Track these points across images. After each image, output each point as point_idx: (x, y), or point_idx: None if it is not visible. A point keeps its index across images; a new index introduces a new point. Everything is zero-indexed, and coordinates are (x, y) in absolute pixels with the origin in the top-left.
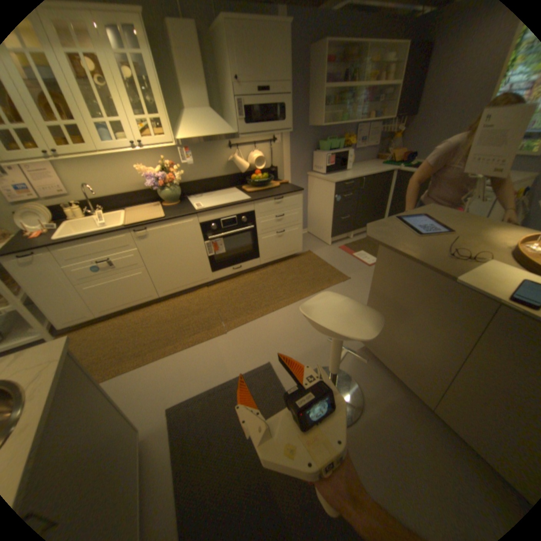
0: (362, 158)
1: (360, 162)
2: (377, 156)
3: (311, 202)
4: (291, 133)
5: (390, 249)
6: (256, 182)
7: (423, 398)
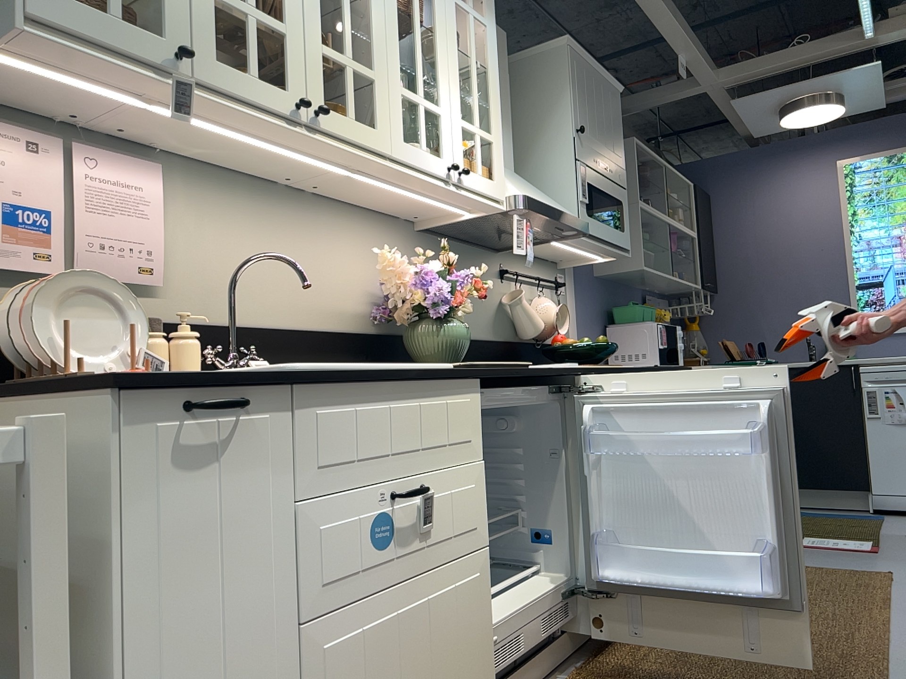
0: None
1: None
2: None
3: None
4: (579, 282)
5: None
6: (586, 352)
7: None
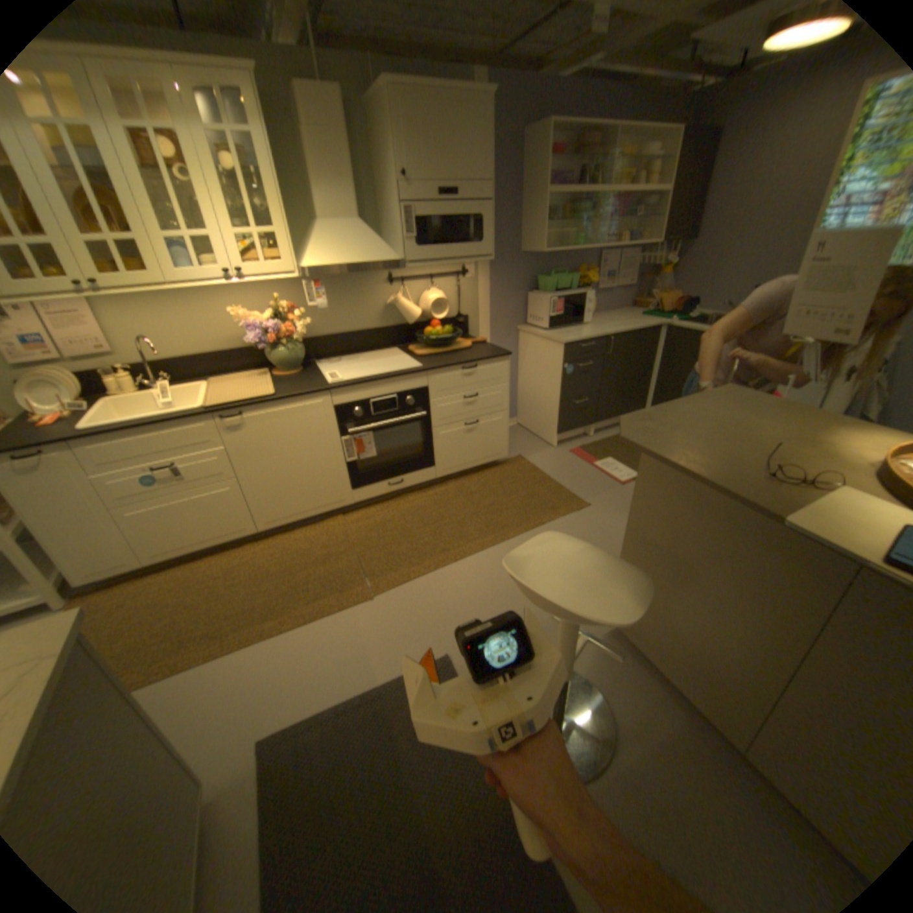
0: (608, 305)
1: (605, 311)
2: (633, 302)
3: (524, 375)
4: (493, 263)
5: (661, 459)
6: (432, 340)
7: (725, 729)
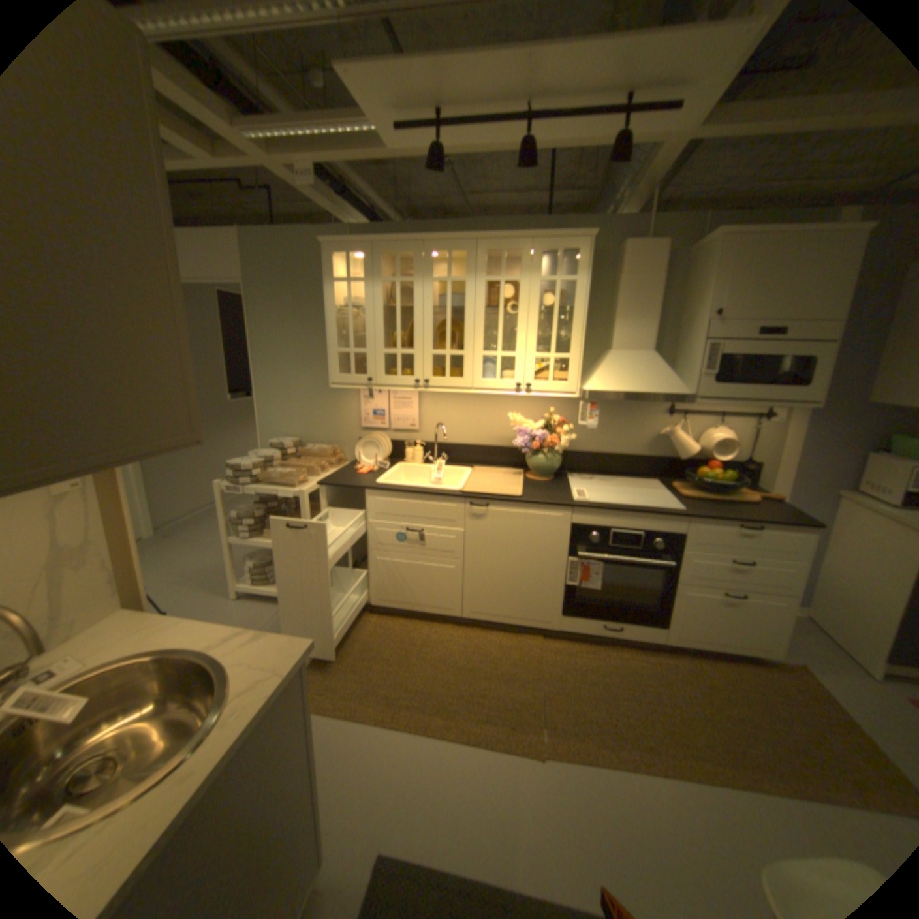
0: None
1: None
2: None
3: (840, 556)
4: (819, 409)
5: None
6: (706, 482)
7: None
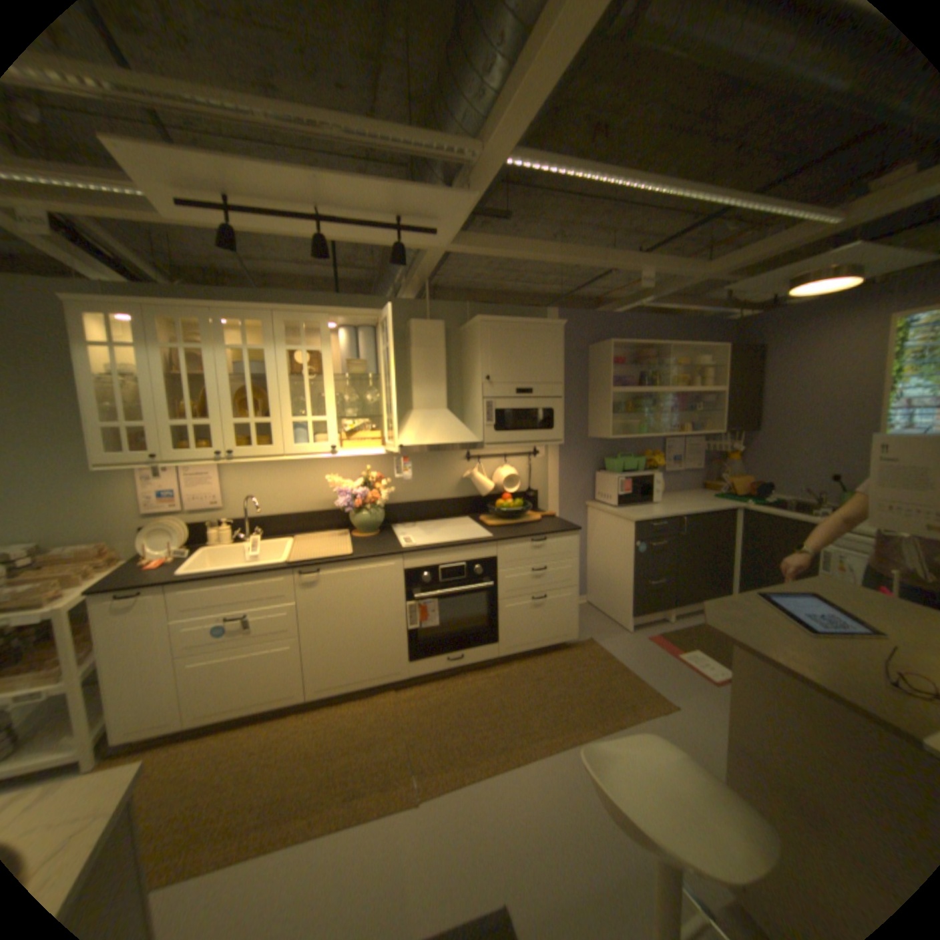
0: (677, 487)
1: (675, 492)
2: (703, 485)
3: (594, 550)
4: (562, 446)
5: (758, 656)
6: (503, 511)
7: None
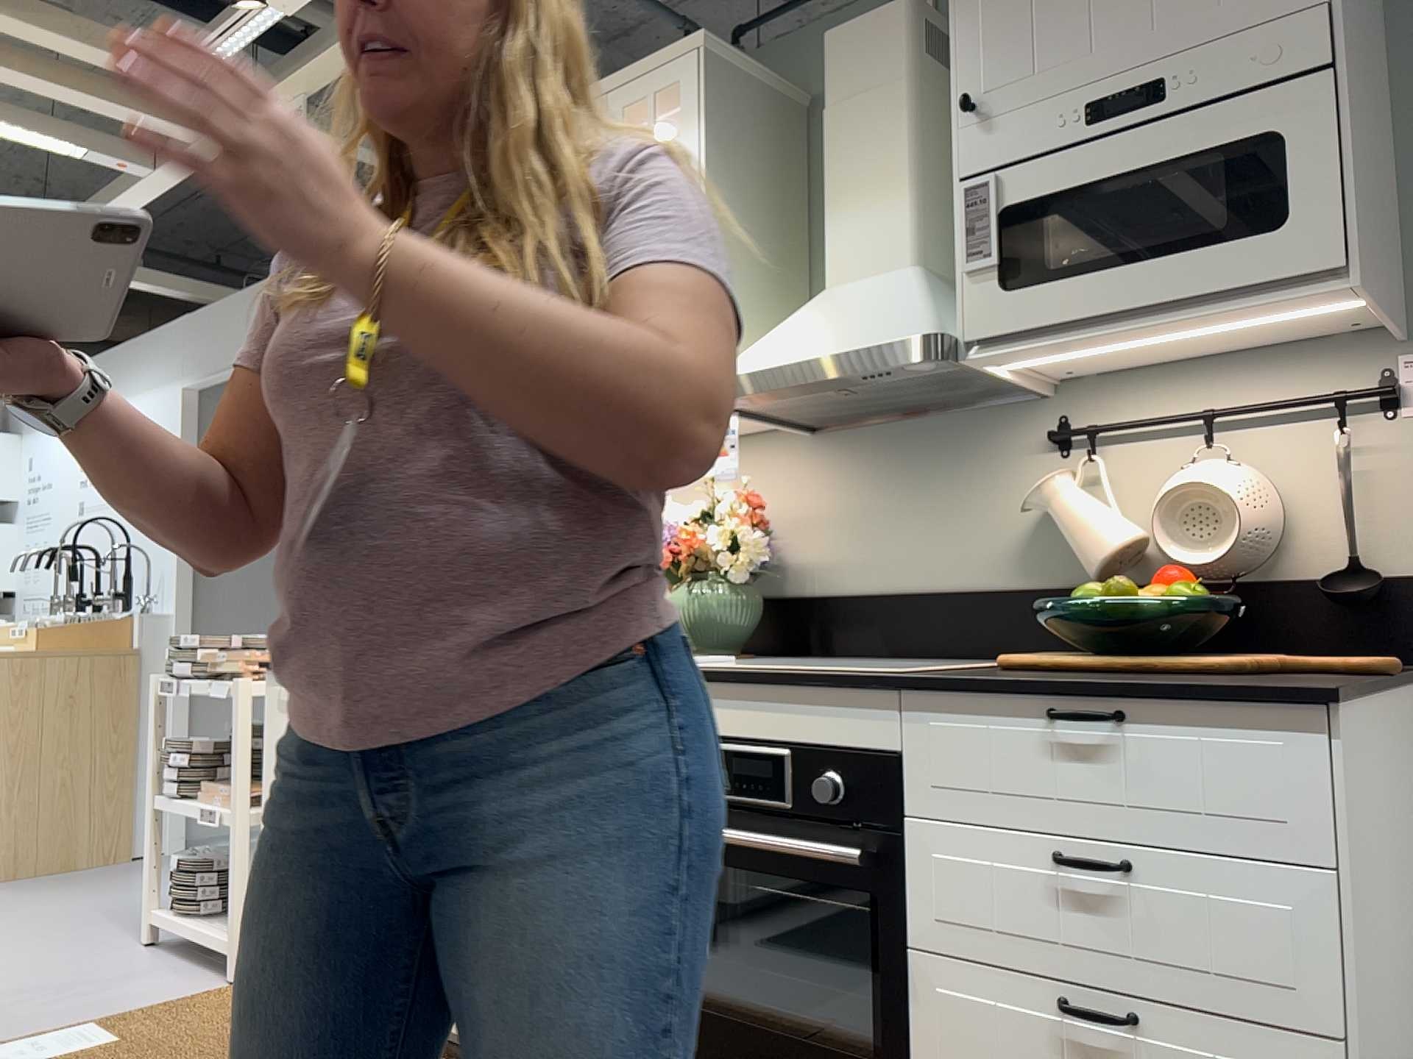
0: None
1: None
2: None
3: None
4: None
5: None
6: (1085, 619)
7: None
